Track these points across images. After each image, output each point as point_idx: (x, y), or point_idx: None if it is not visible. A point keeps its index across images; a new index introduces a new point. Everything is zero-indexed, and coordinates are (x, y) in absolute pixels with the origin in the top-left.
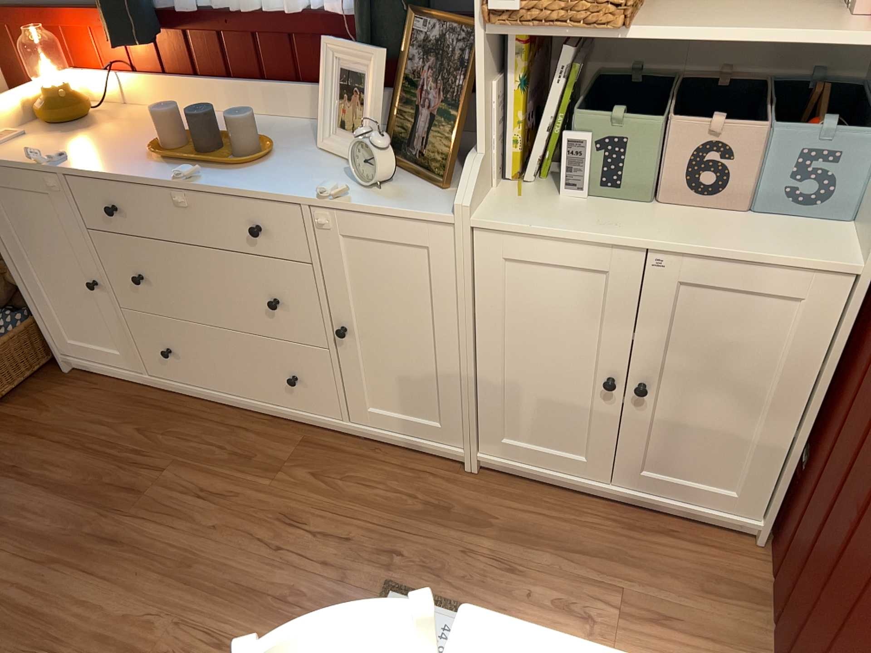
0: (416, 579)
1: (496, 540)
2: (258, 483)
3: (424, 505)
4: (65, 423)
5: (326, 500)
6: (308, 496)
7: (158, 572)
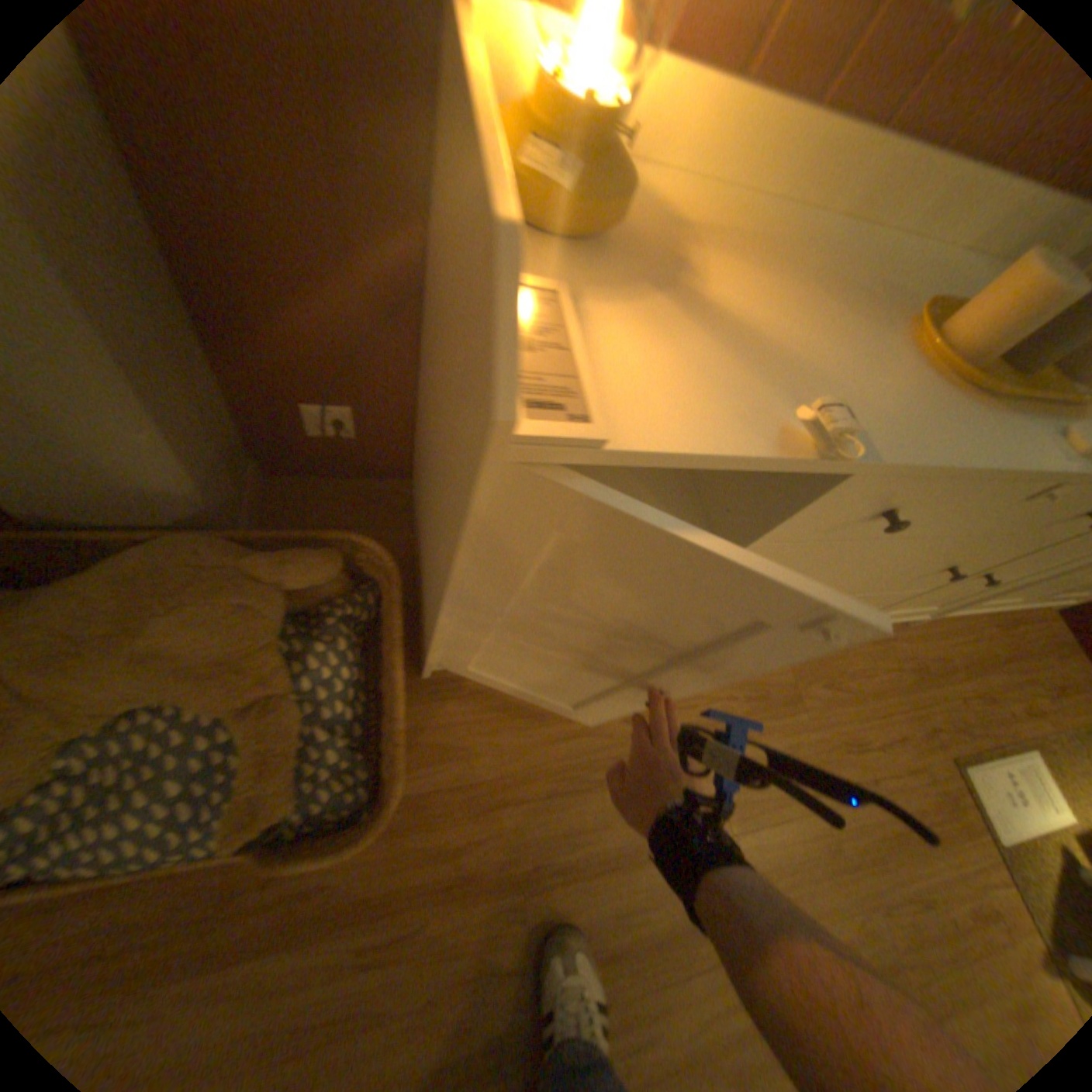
0: (969, 751)
1: (972, 685)
2: (803, 729)
3: (917, 679)
4: (521, 772)
5: (862, 714)
6: (848, 718)
7: (827, 890)
